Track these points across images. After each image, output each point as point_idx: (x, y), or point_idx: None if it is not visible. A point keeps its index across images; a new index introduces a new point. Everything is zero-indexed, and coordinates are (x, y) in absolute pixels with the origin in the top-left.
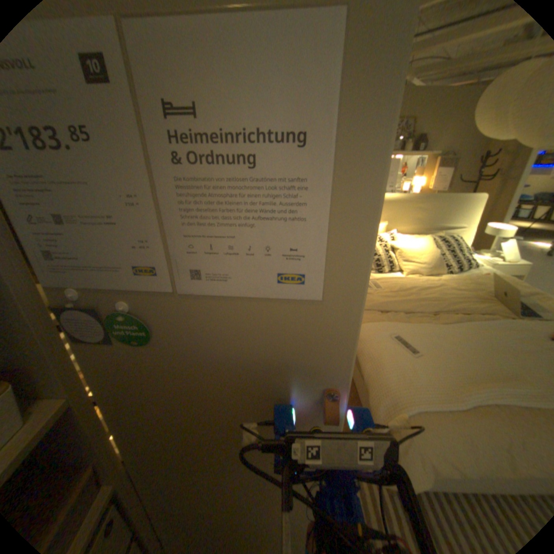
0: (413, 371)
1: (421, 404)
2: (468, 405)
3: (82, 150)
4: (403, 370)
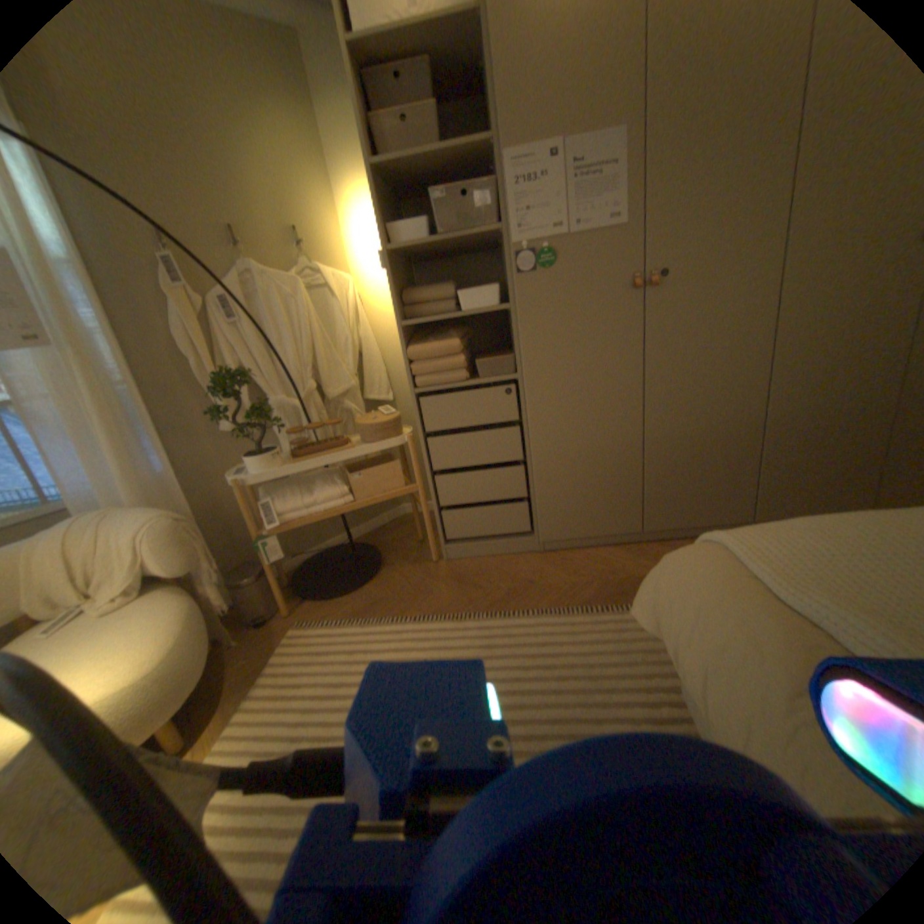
0: (852, 548)
1: (738, 544)
2: (812, 620)
3: (554, 172)
4: (833, 533)
